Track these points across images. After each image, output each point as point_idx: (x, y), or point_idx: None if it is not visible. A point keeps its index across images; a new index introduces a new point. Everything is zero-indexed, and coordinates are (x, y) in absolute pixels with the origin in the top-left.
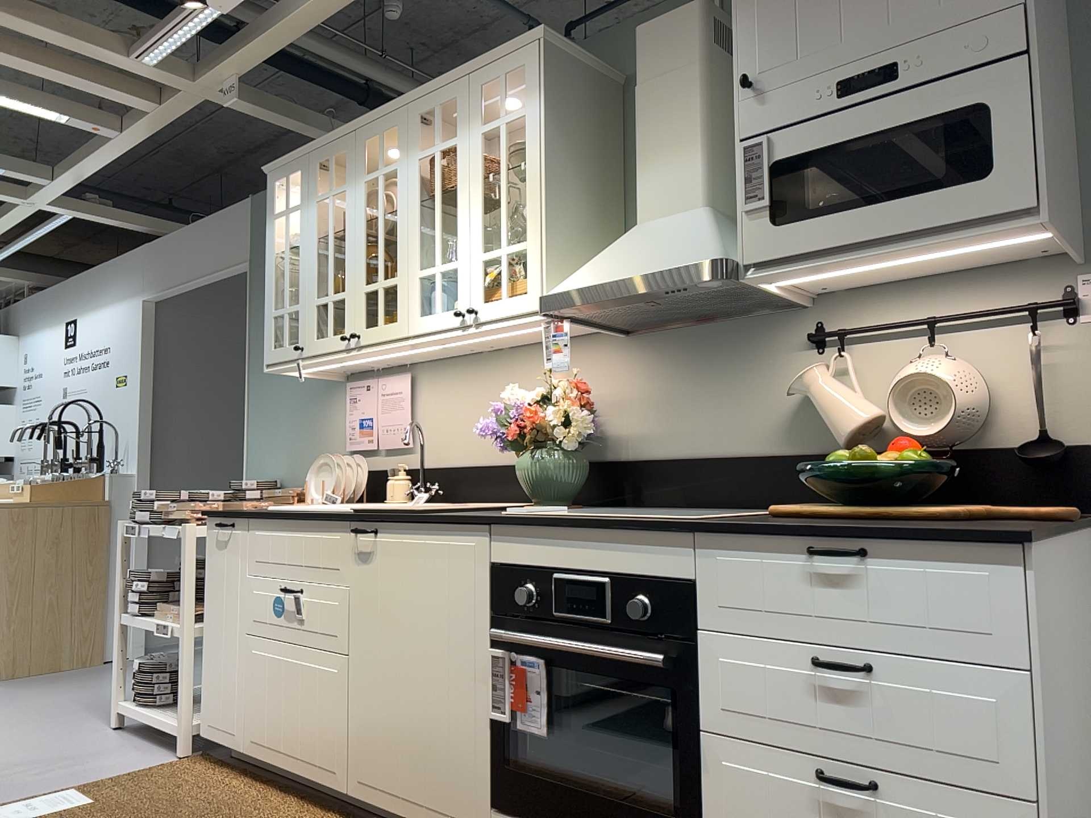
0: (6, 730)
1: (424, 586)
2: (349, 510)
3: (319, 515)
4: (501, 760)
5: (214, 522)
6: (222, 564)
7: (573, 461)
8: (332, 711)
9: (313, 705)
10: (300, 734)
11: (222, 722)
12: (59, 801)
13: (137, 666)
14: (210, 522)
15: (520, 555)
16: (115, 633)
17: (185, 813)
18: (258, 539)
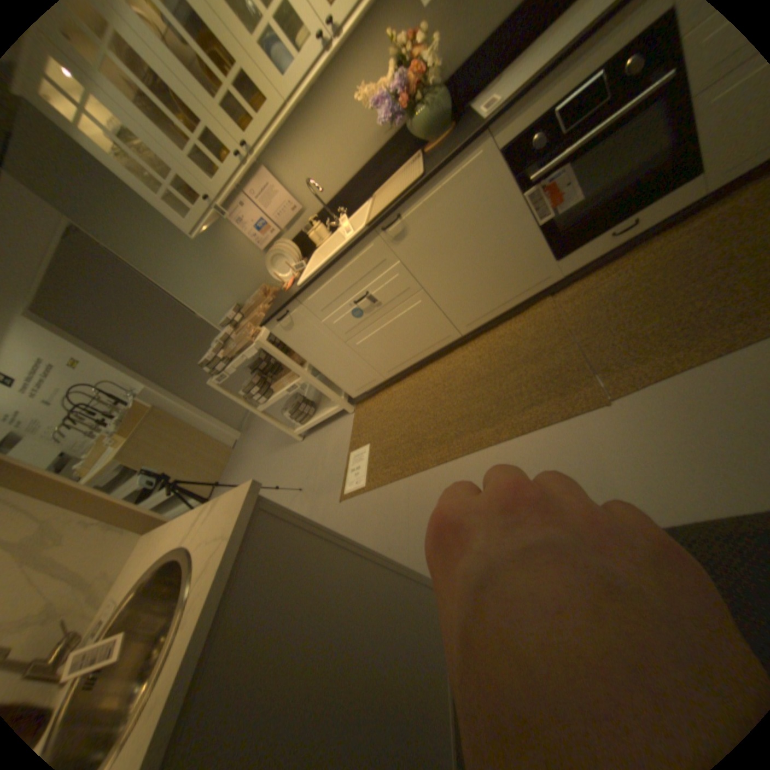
0: (268, 484)
1: (457, 207)
2: (361, 228)
3: (351, 245)
4: (555, 236)
5: (273, 323)
6: (299, 333)
7: (440, 91)
8: (431, 316)
9: (416, 326)
10: (417, 342)
11: (364, 382)
12: (357, 456)
13: (289, 414)
14: (270, 326)
15: (522, 121)
16: (263, 417)
17: (410, 405)
18: (313, 299)
